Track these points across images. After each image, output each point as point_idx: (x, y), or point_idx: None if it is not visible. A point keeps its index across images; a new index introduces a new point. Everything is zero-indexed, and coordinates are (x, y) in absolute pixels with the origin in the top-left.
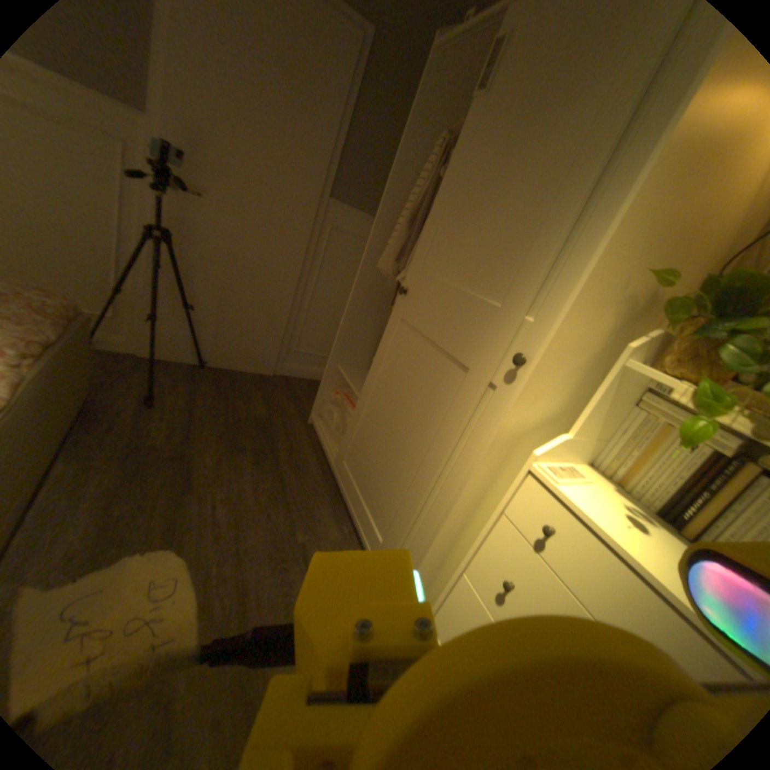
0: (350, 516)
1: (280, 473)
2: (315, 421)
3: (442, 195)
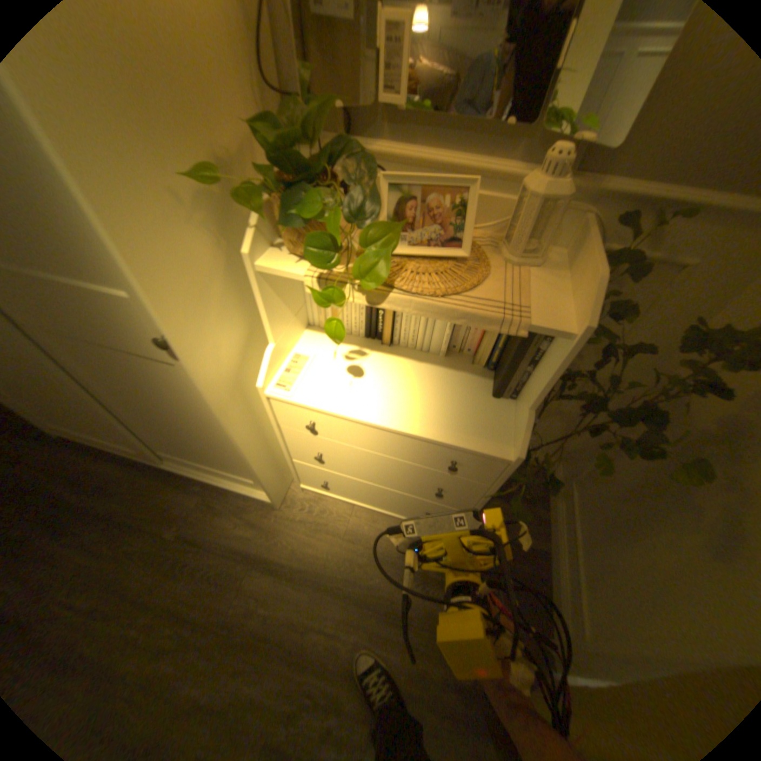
0: (192, 473)
1: (92, 512)
2: (61, 433)
3: None
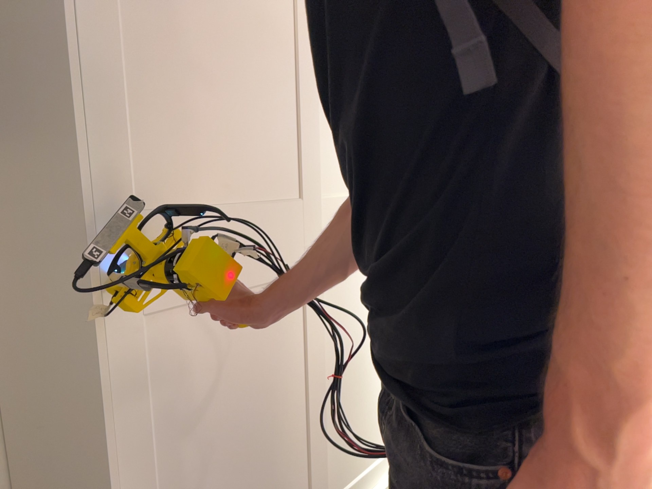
0: None
1: None
2: None
3: (279, 89)
